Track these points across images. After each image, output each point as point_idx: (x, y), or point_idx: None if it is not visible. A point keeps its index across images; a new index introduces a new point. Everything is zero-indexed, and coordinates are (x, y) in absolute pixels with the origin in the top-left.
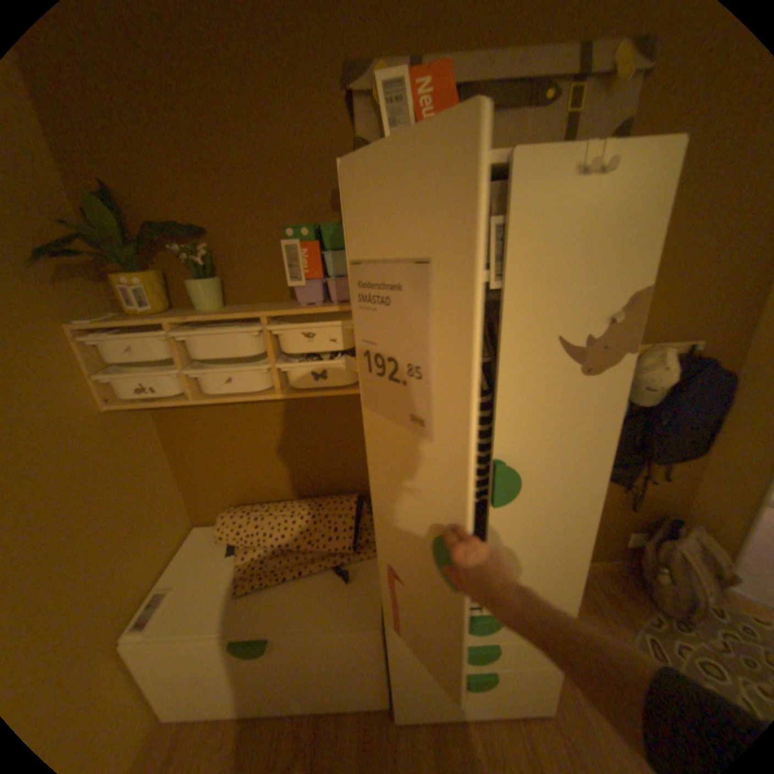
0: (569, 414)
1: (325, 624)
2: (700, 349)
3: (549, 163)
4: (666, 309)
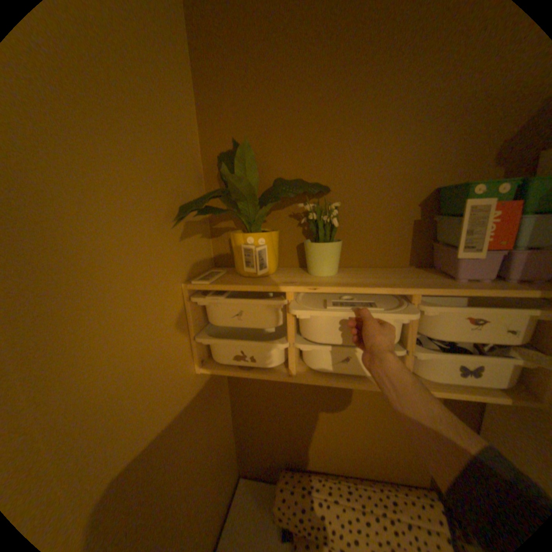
0: None
1: None
2: None
3: None
4: None
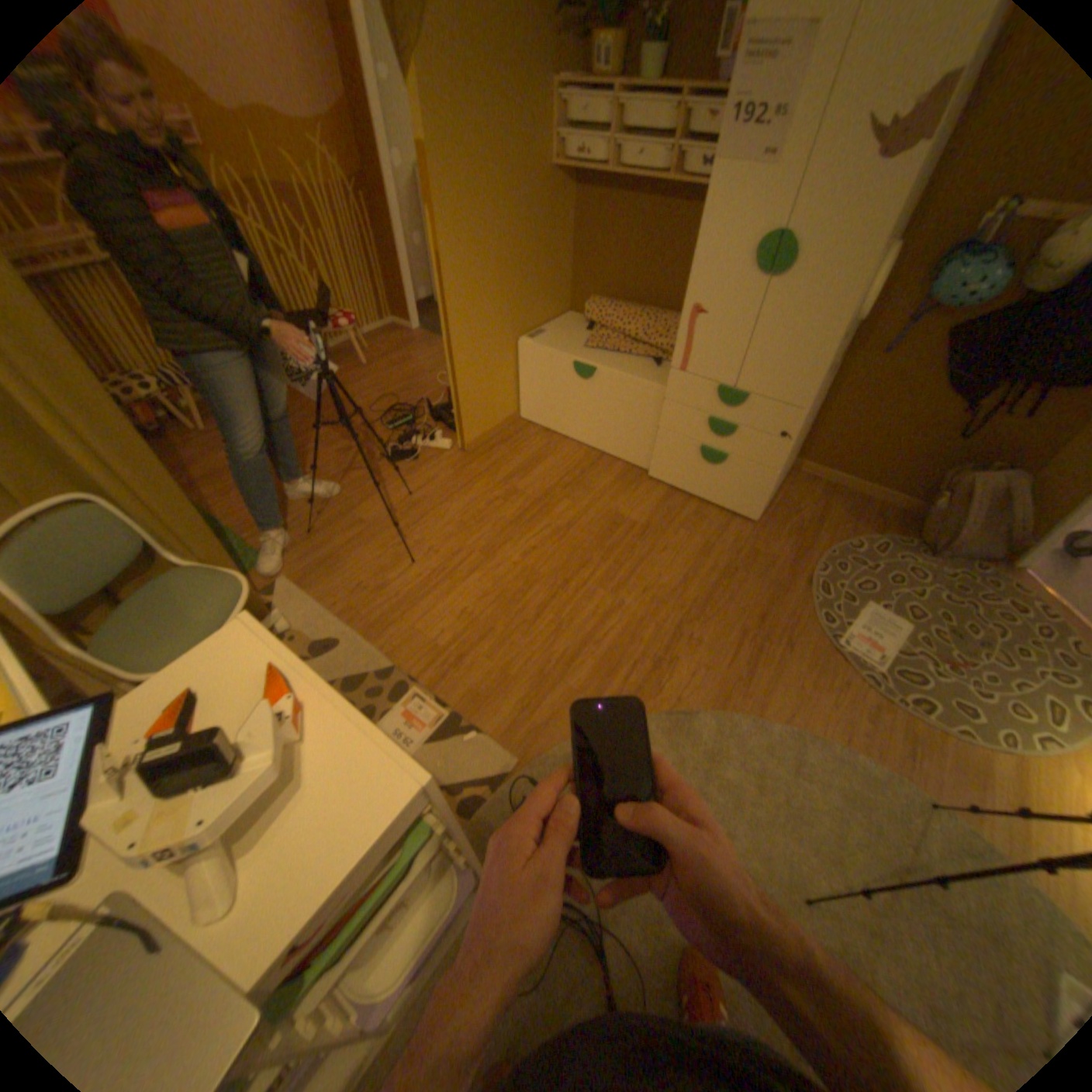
0: (854, 199)
1: (632, 376)
2: None
3: None
4: None
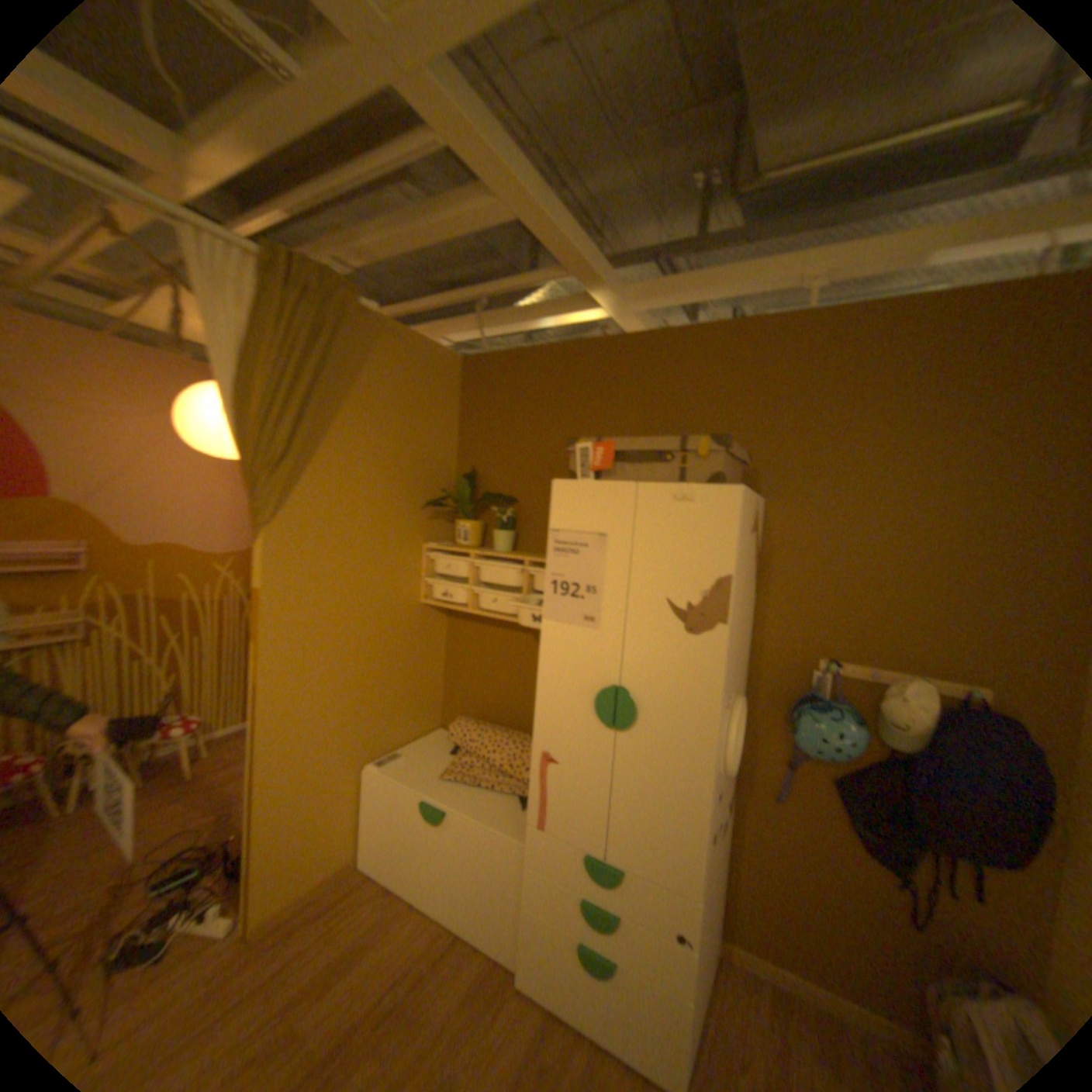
0: (677, 664)
1: (489, 825)
2: (979, 696)
3: (656, 493)
4: (928, 637)
